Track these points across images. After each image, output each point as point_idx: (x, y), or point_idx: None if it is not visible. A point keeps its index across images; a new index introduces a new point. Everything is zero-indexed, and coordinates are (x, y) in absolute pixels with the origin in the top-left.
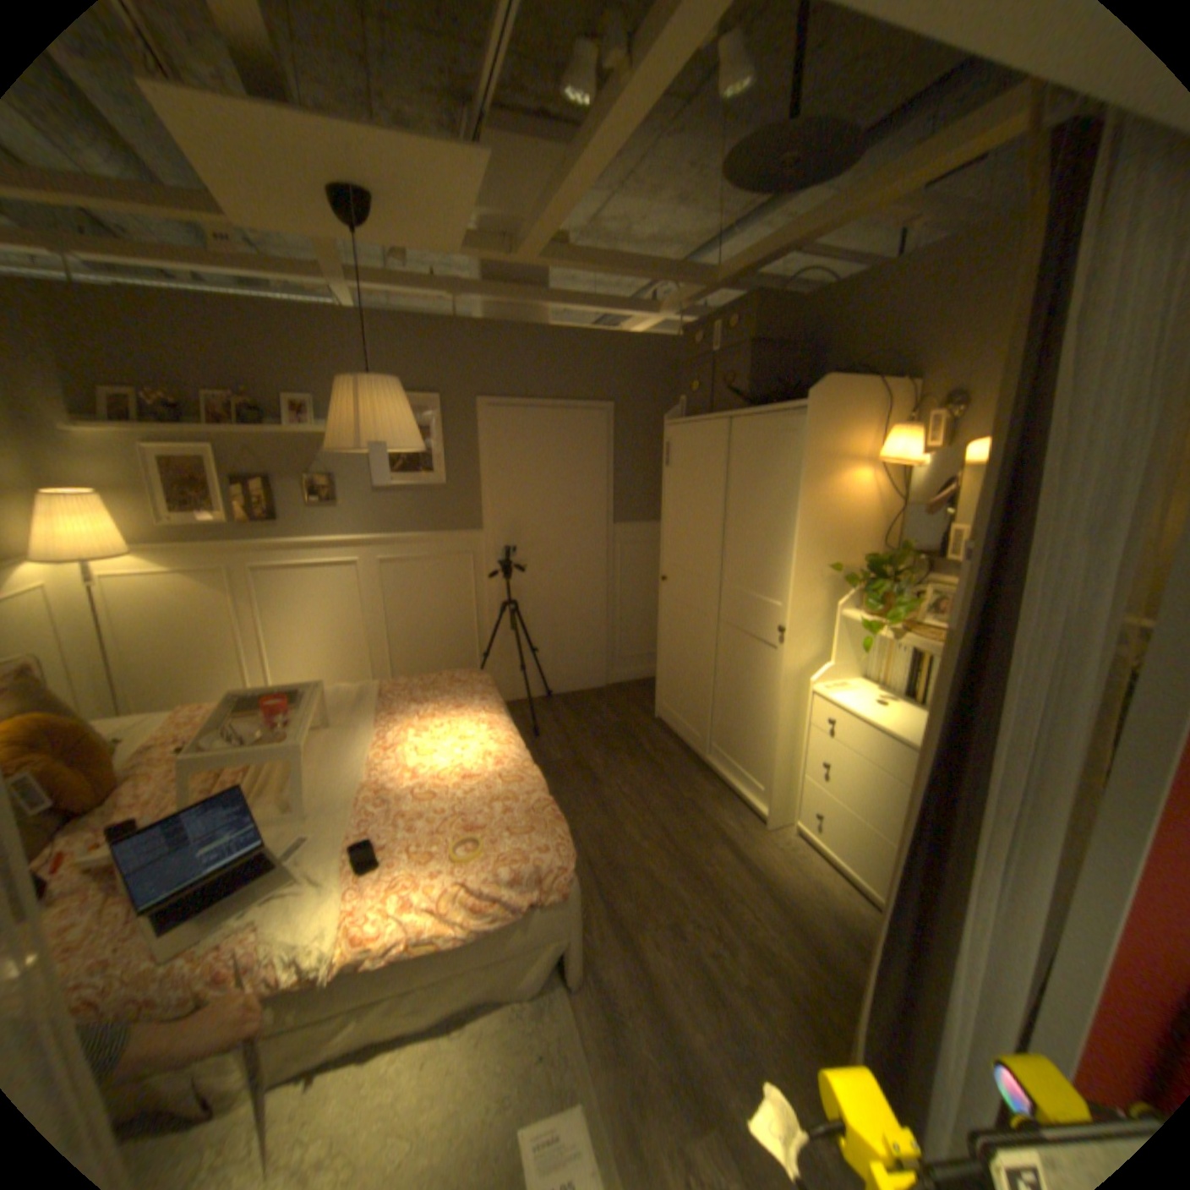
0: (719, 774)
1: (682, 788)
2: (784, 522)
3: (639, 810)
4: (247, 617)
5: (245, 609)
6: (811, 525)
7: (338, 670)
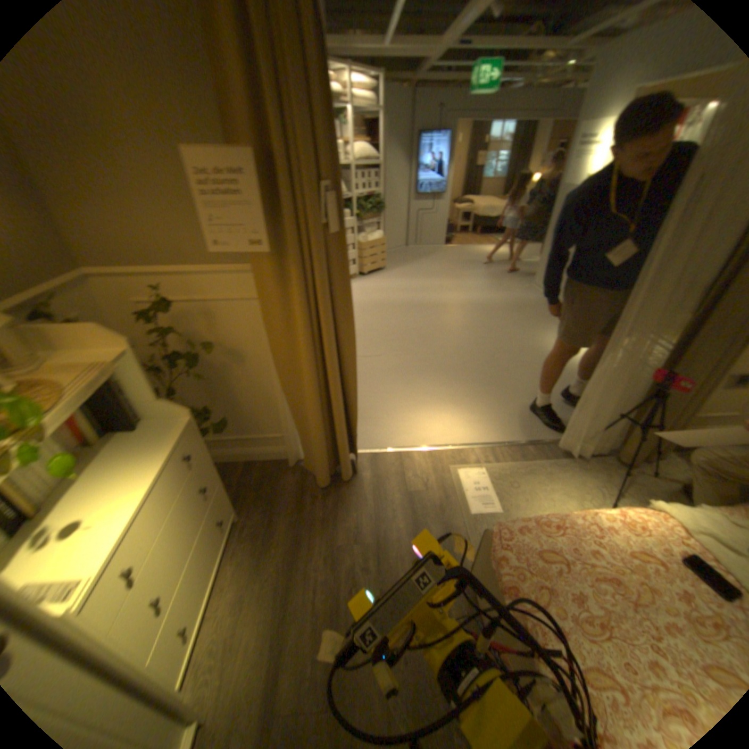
0: None
1: None
2: None
3: None
4: None
5: None
6: None
7: None
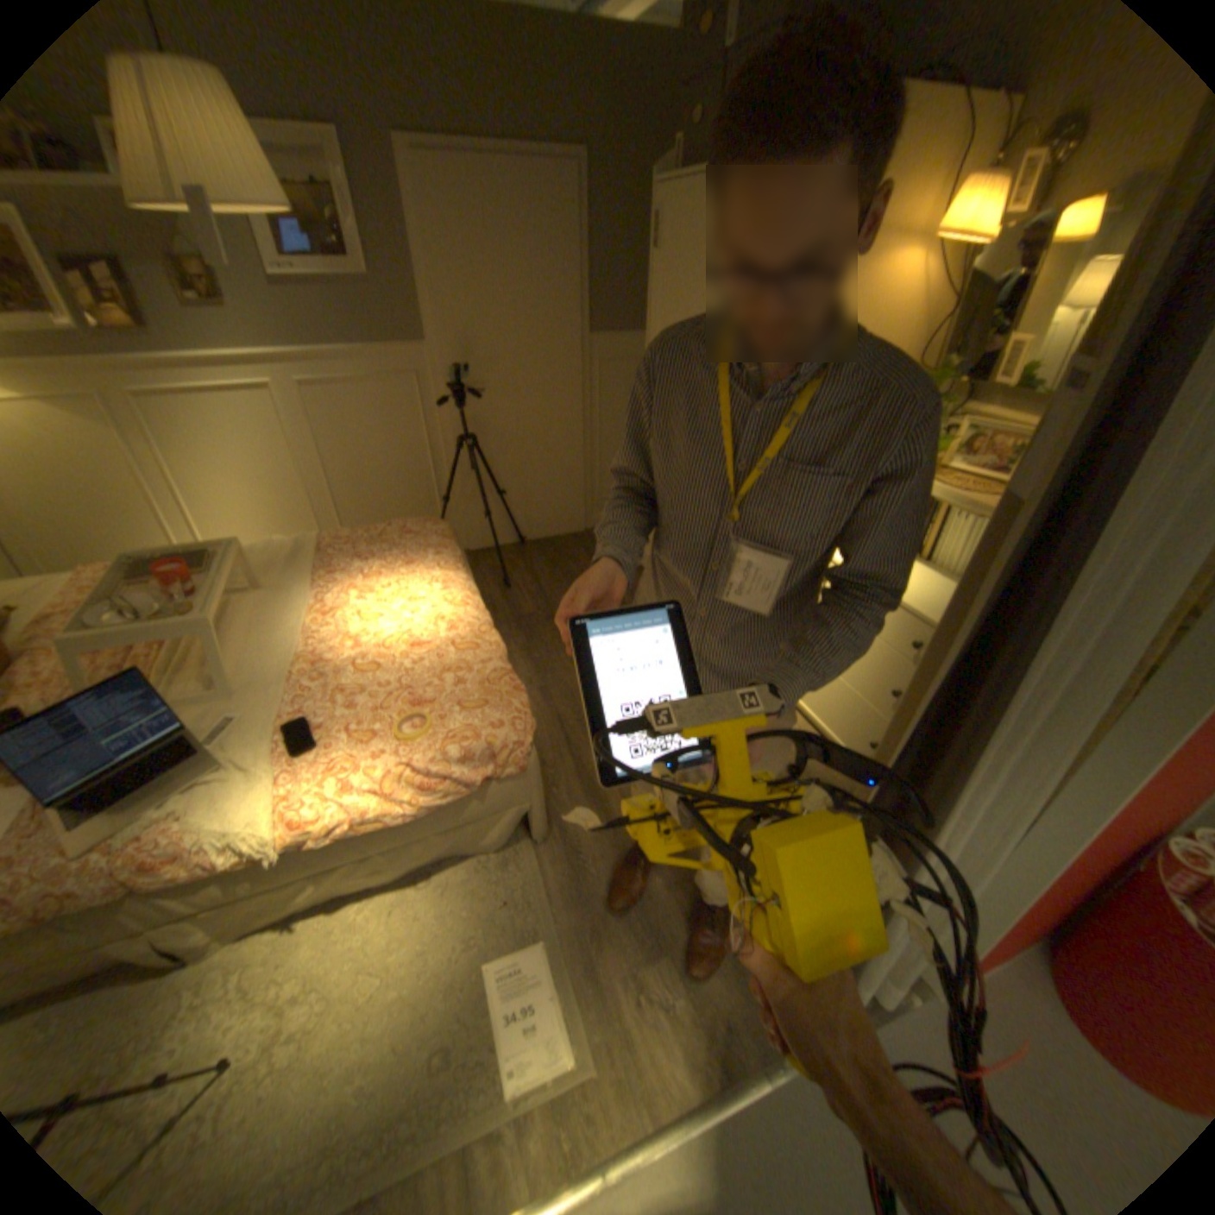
0: None
1: None
2: None
3: None
4: (147, 456)
5: (142, 446)
6: None
7: (276, 518)
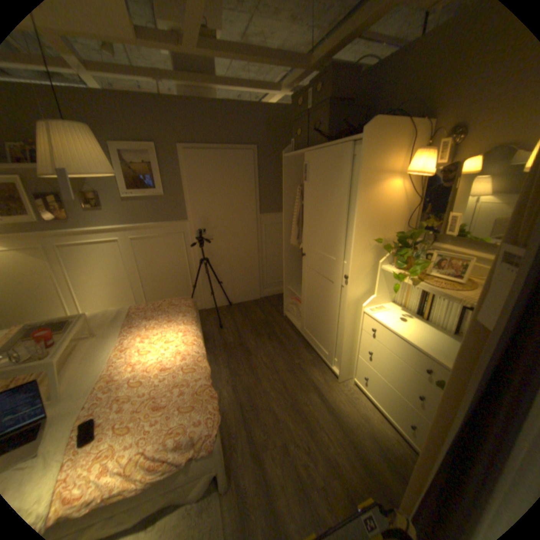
0: (315, 348)
1: (295, 357)
2: (349, 213)
3: (271, 371)
4: (59, 272)
5: (58, 267)
6: (364, 215)
7: (115, 297)
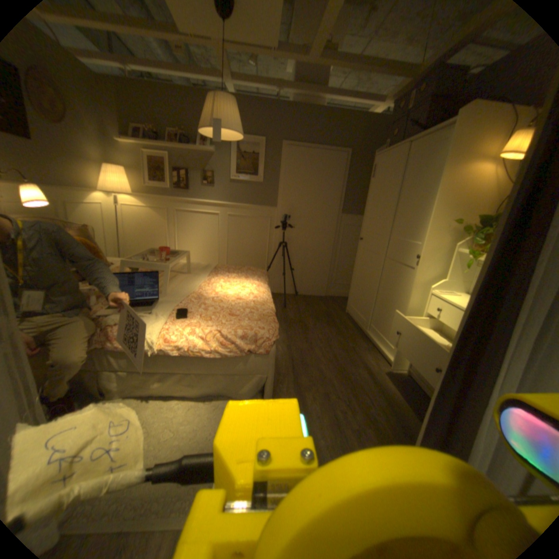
0: (372, 340)
1: (350, 342)
2: (432, 194)
3: (324, 345)
4: (172, 230)
5: (172, 226)
6: (448, 194)
7: (205, 261)
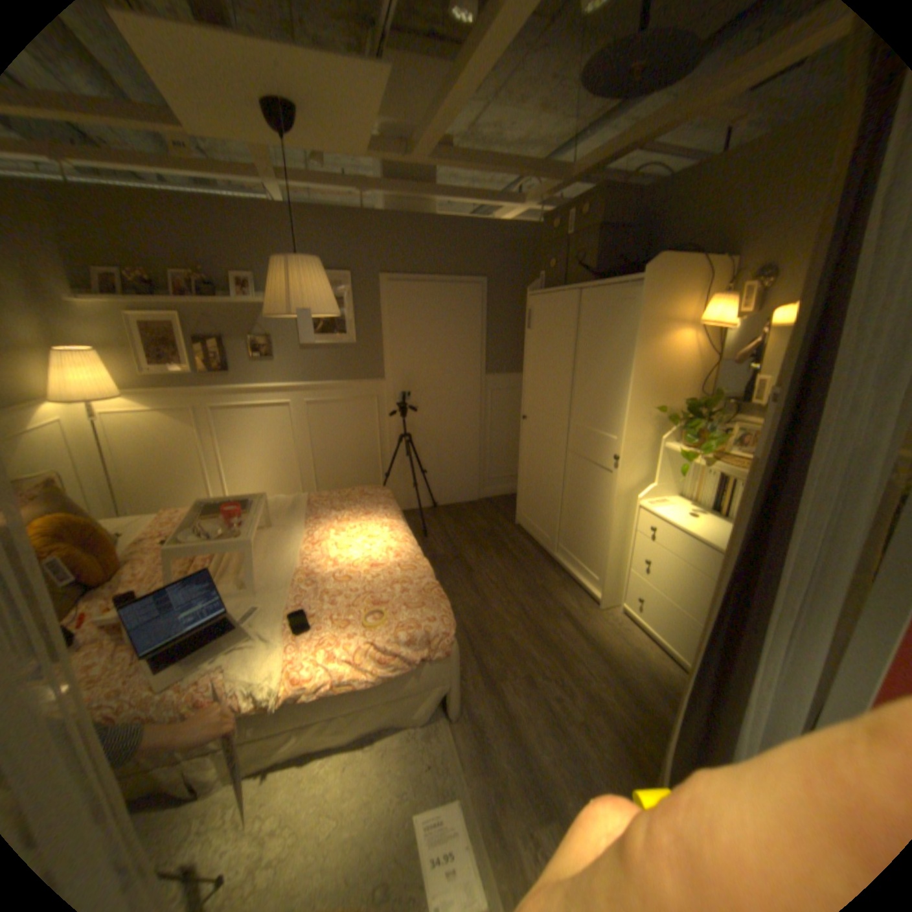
0: (564, 567)
1: (536, 577)
2: (622, 373)
3: (502, 593)
4: (209, 444)
5: (207, 438)
6: (643, 375)
7: (277, 485)
